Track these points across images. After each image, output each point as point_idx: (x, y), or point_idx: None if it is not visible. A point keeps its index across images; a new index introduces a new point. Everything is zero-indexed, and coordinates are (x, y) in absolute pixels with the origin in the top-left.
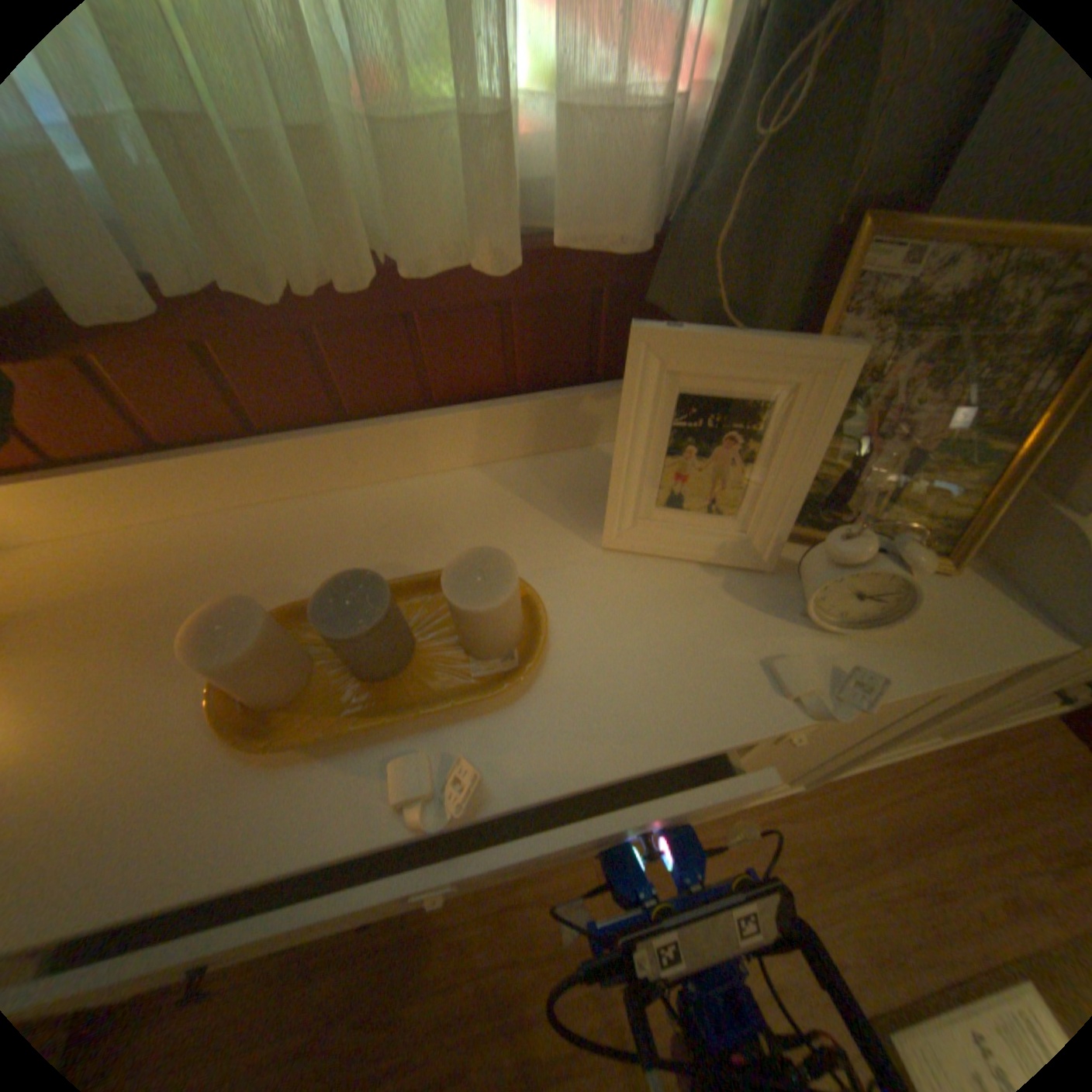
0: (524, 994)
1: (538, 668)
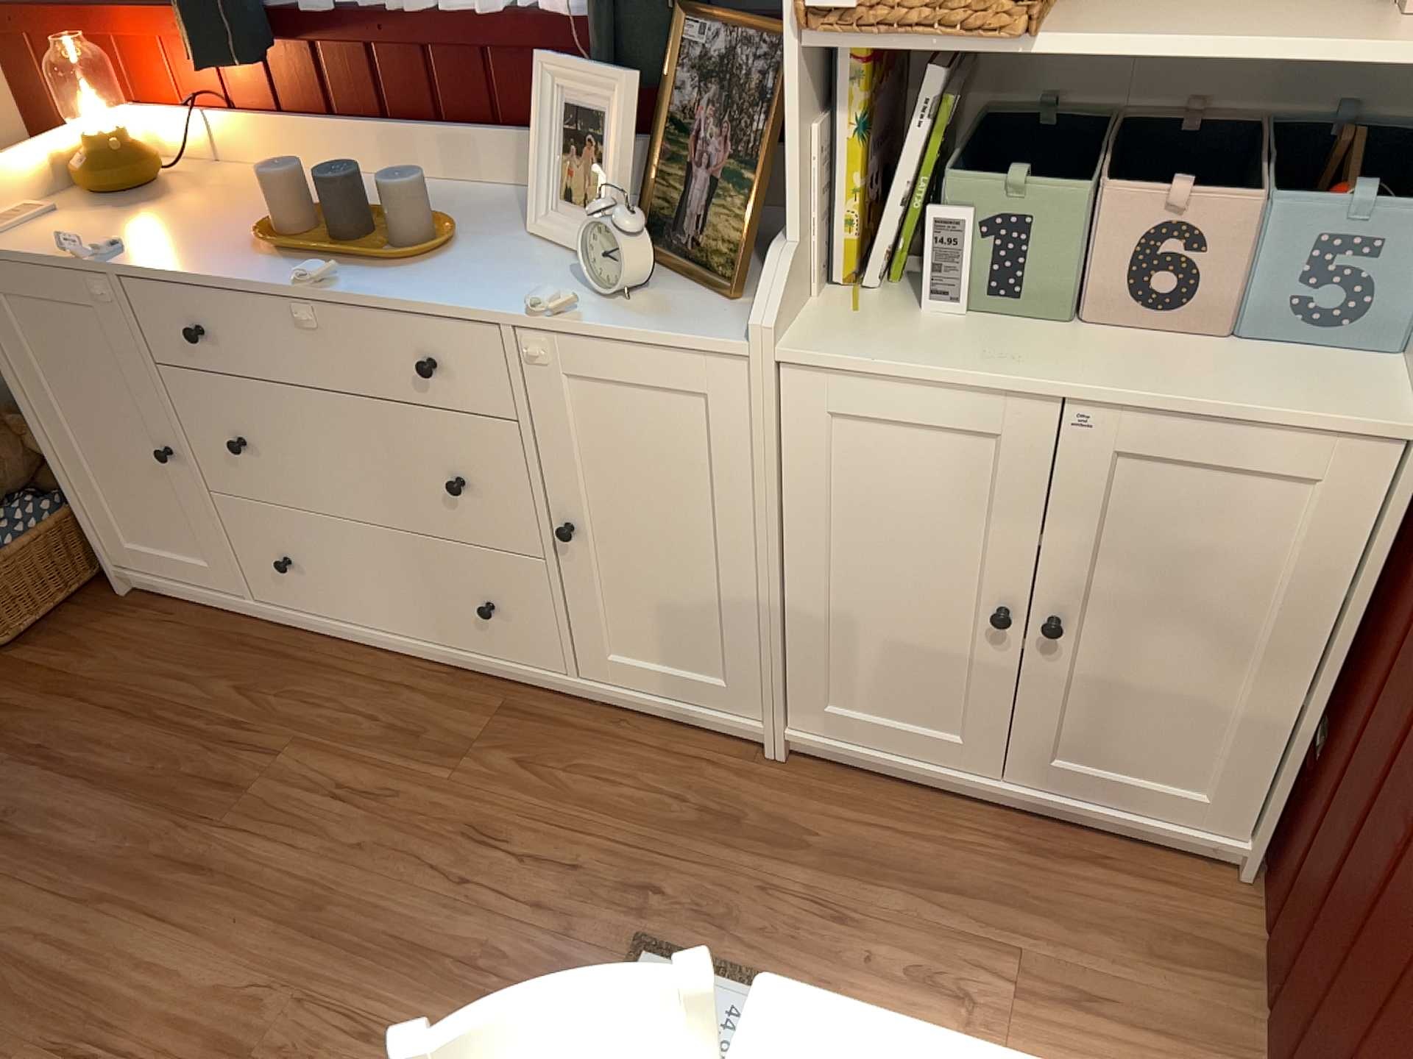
0: (374, 734)
1: (418, 260)
